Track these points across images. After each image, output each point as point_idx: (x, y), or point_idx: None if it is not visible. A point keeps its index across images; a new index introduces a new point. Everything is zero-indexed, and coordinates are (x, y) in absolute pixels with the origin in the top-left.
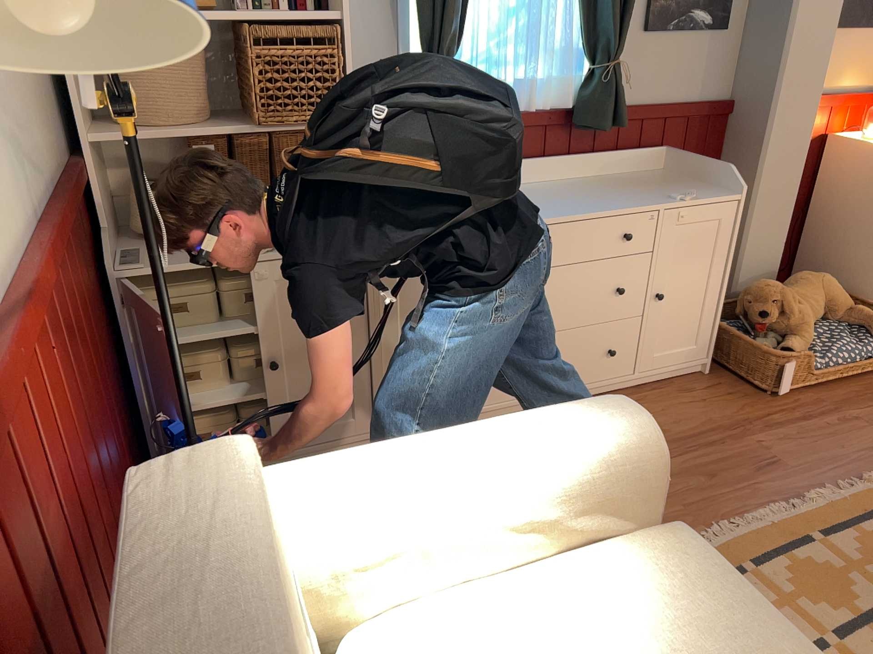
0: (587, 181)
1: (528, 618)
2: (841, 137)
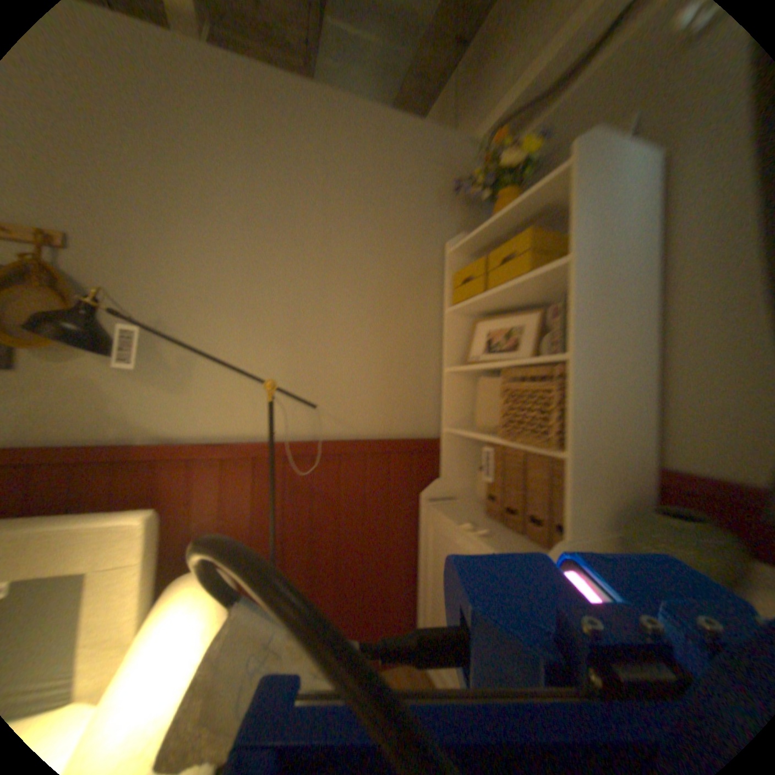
0: None
1: None
2: None
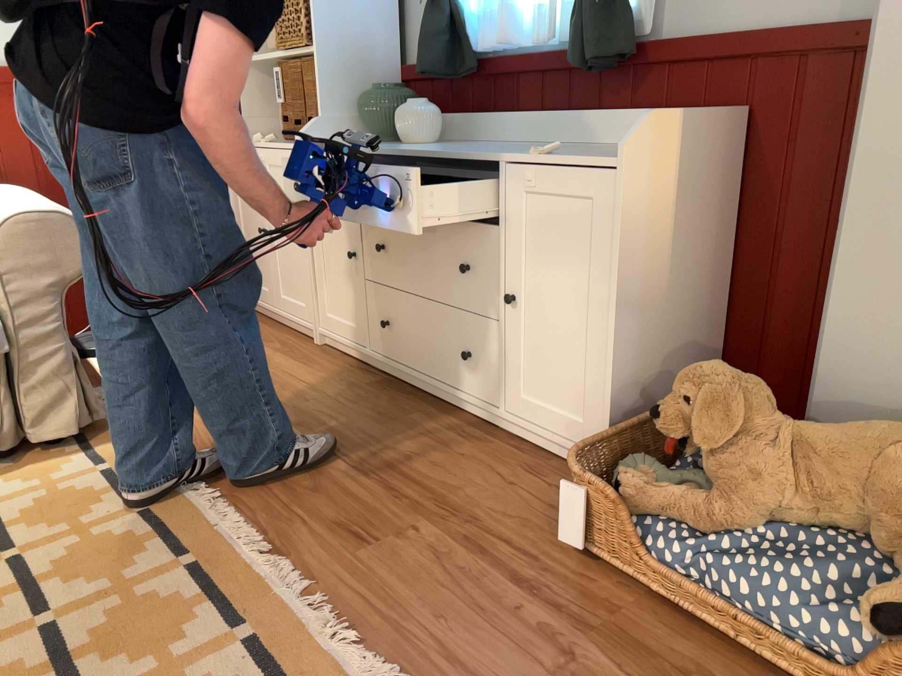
0: (586, 146)
1: None
2: None
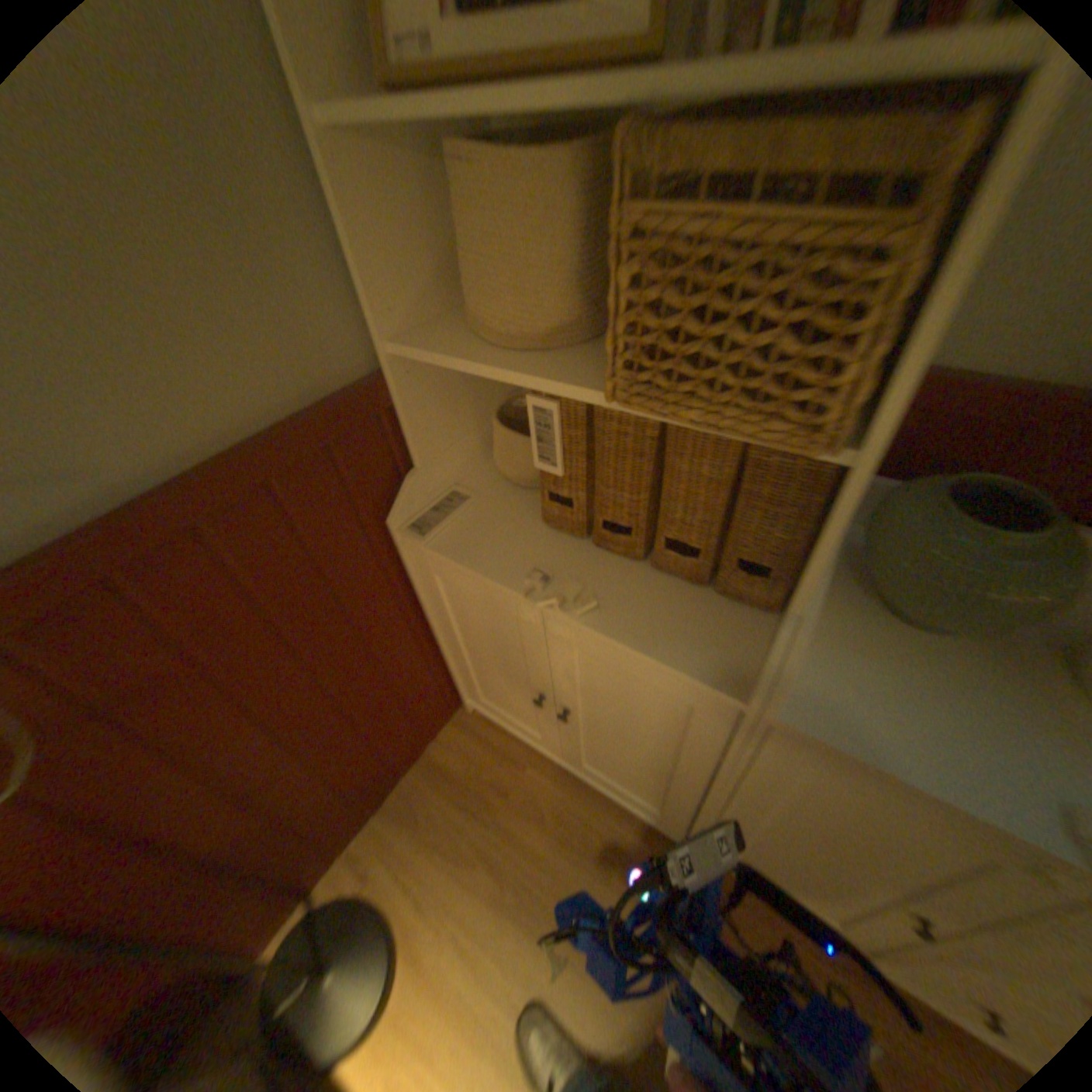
0: None
1: None
2: None
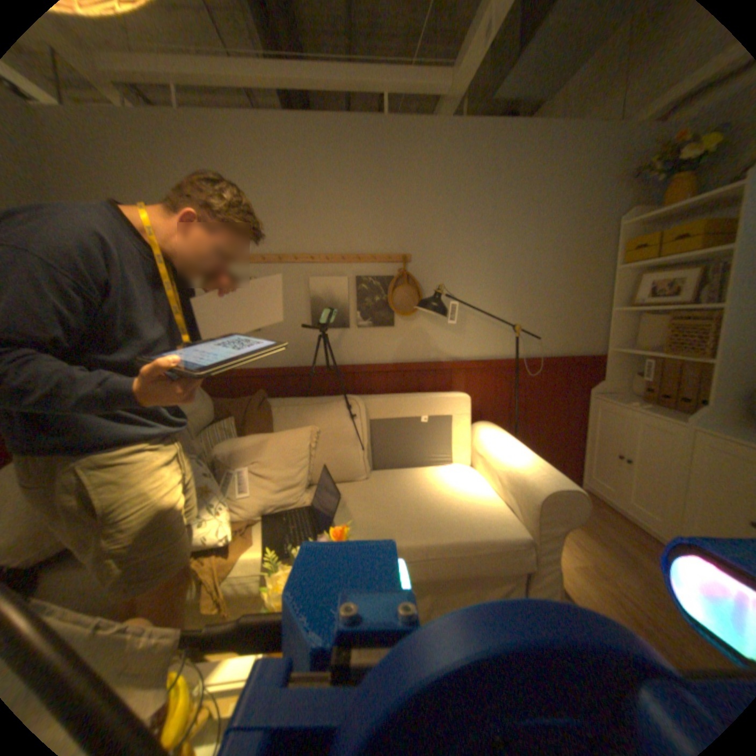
0: None
1: (474, 490)
2: None
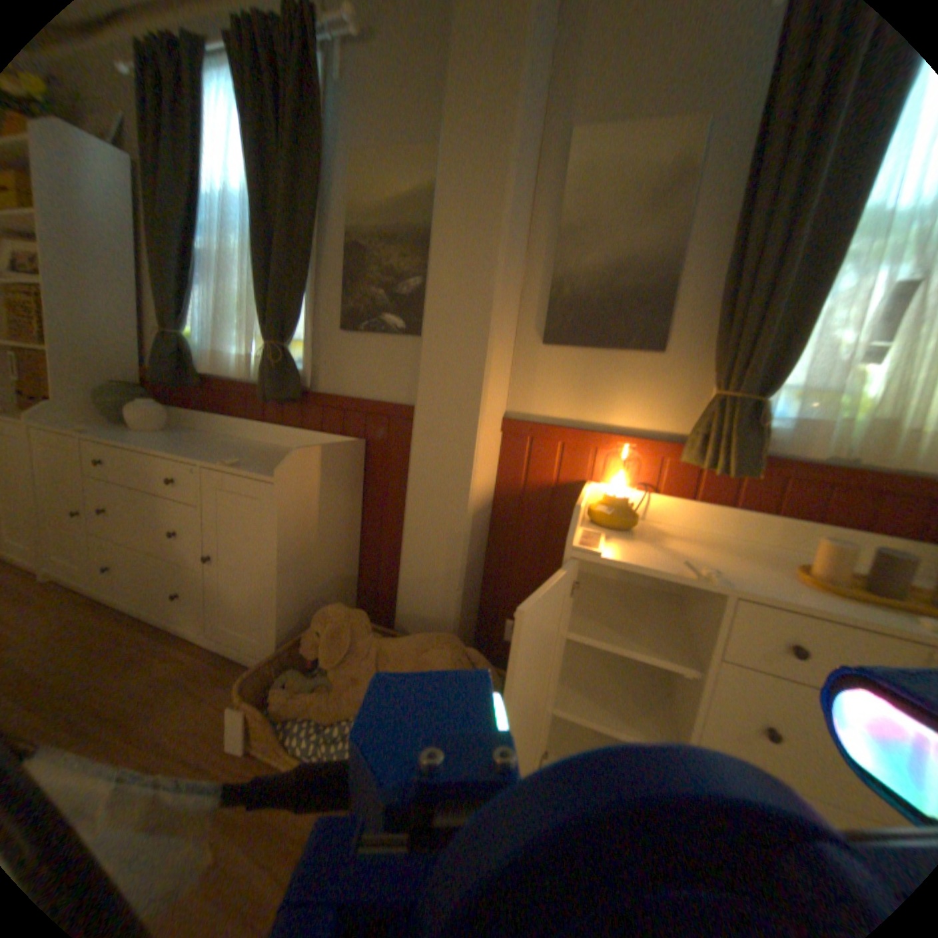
0: (275, 449)
1: None
2: (598, 490)
